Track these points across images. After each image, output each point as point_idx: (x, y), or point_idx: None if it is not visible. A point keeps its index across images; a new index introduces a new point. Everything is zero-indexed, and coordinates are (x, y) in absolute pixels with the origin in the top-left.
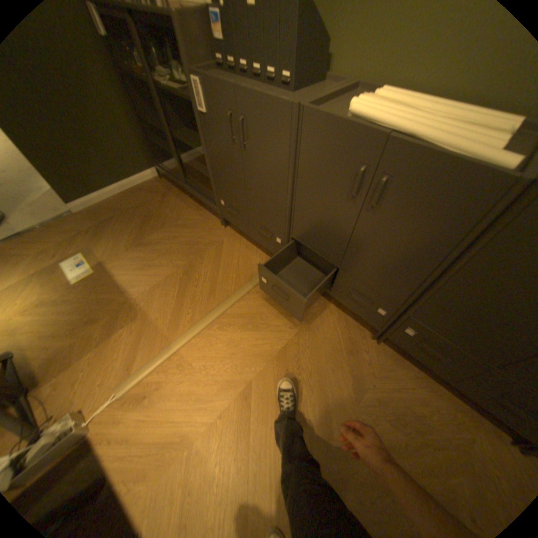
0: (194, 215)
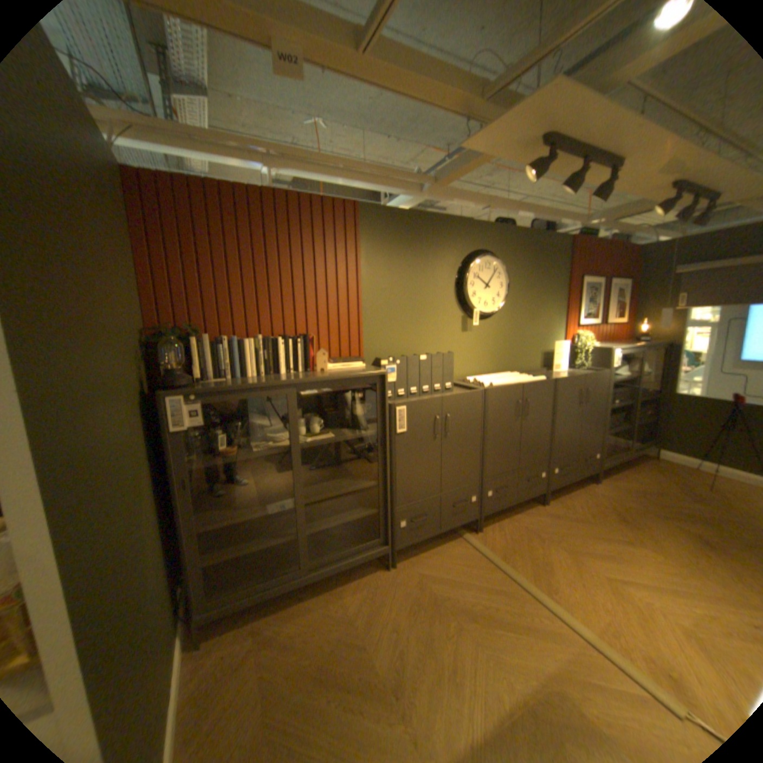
0: (351, 600)
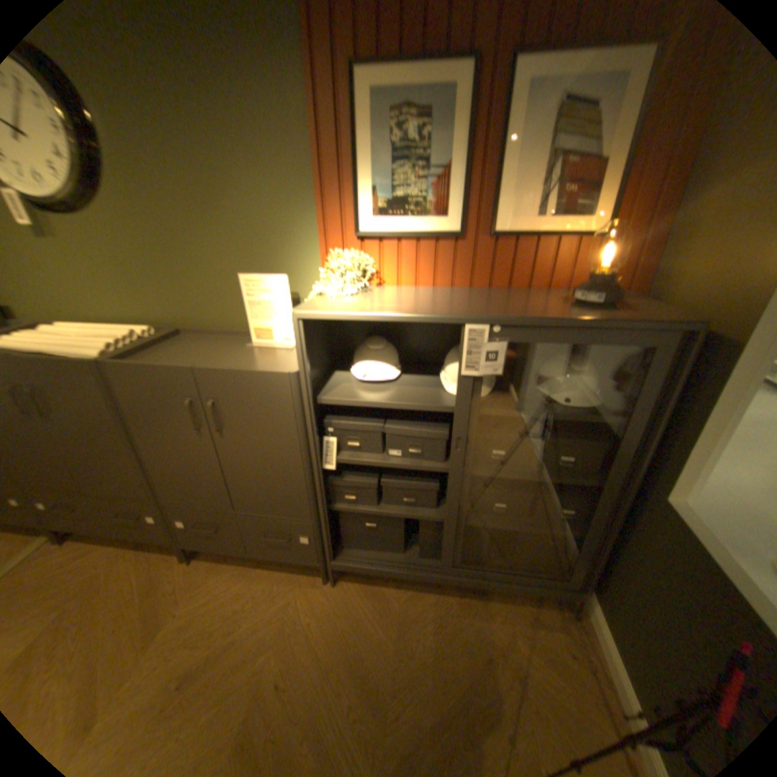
0: None
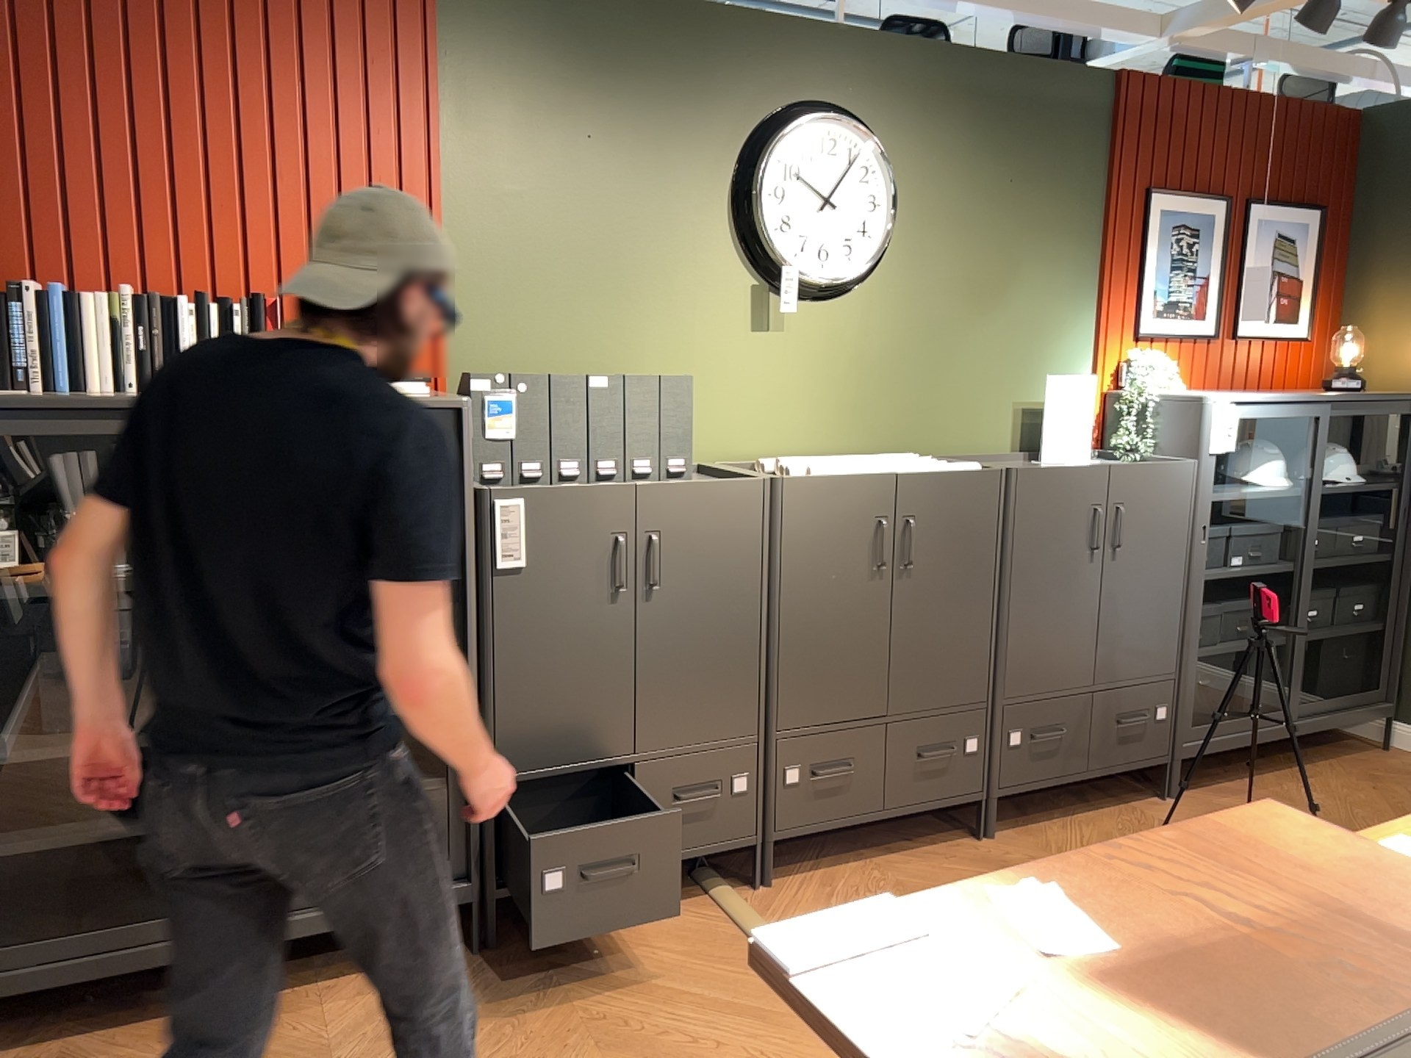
0: (342, 1006)
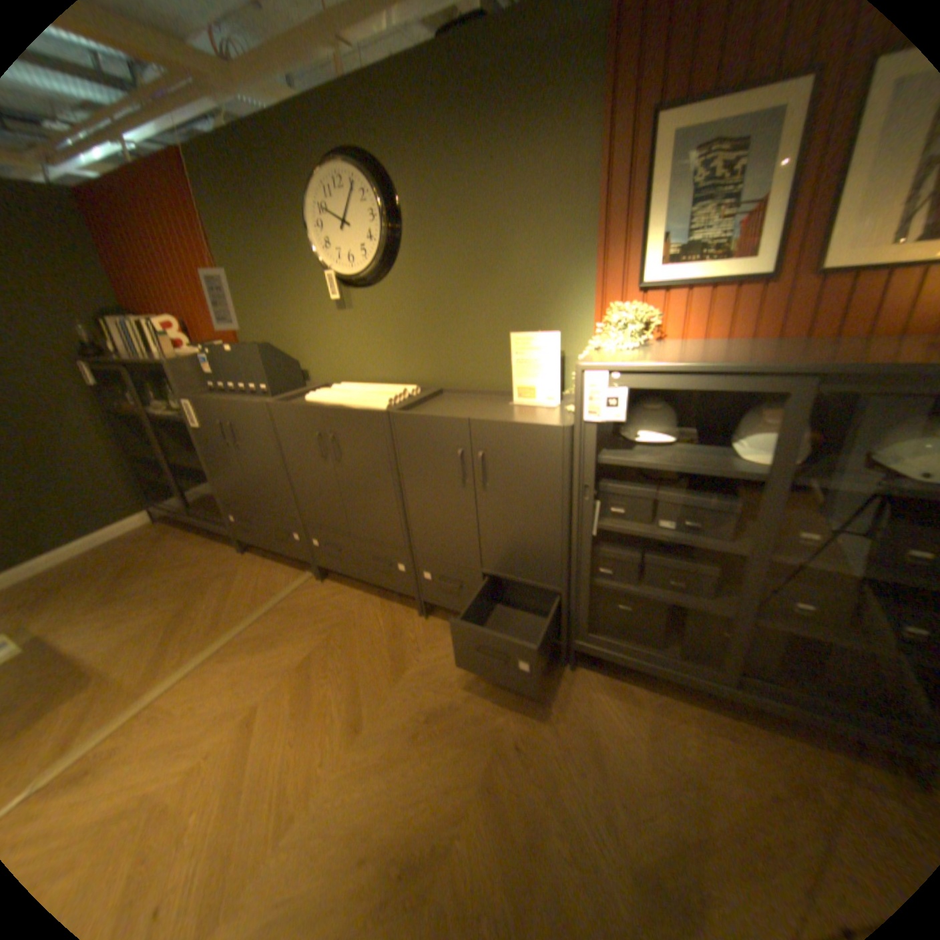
0: (201, 552)
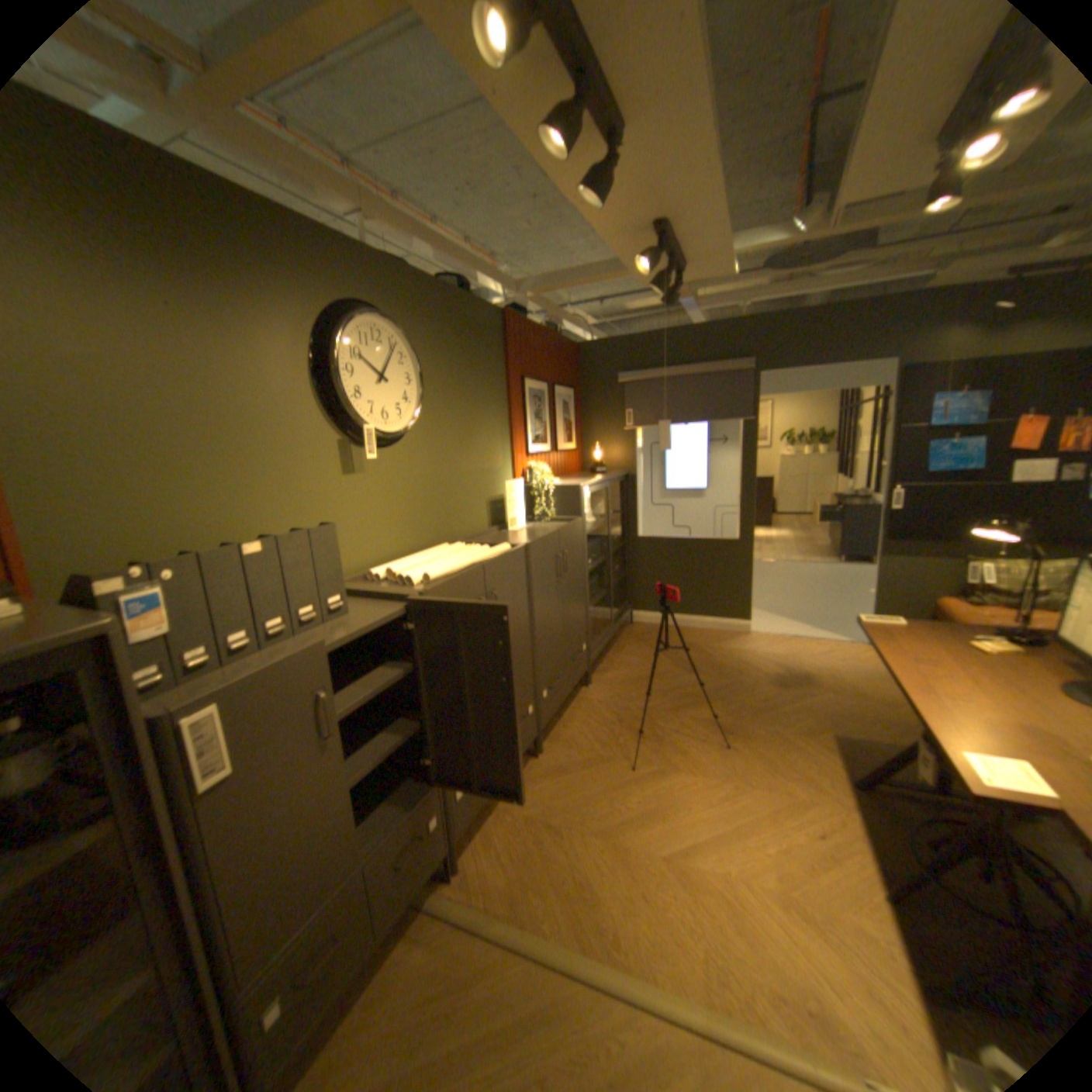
0: None
